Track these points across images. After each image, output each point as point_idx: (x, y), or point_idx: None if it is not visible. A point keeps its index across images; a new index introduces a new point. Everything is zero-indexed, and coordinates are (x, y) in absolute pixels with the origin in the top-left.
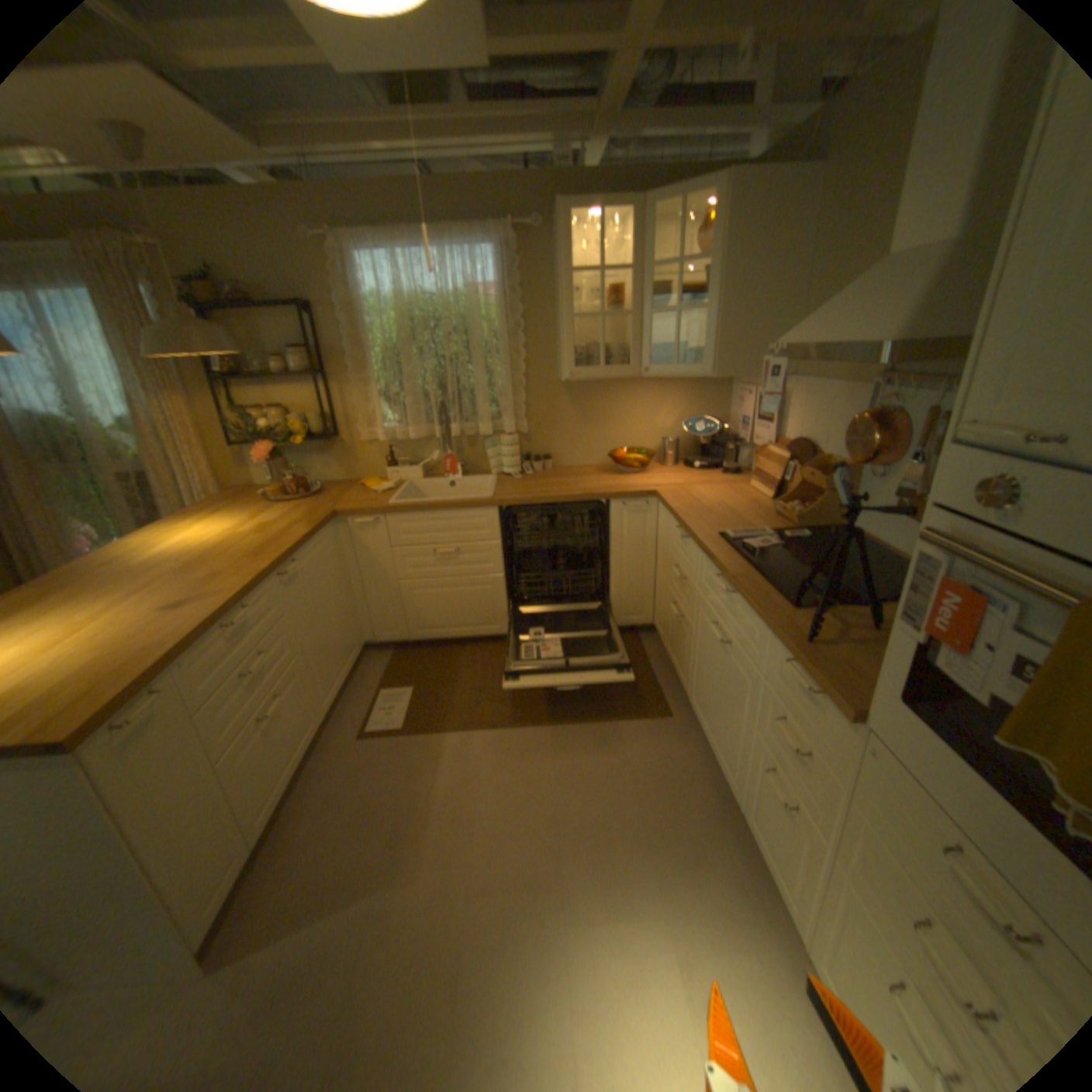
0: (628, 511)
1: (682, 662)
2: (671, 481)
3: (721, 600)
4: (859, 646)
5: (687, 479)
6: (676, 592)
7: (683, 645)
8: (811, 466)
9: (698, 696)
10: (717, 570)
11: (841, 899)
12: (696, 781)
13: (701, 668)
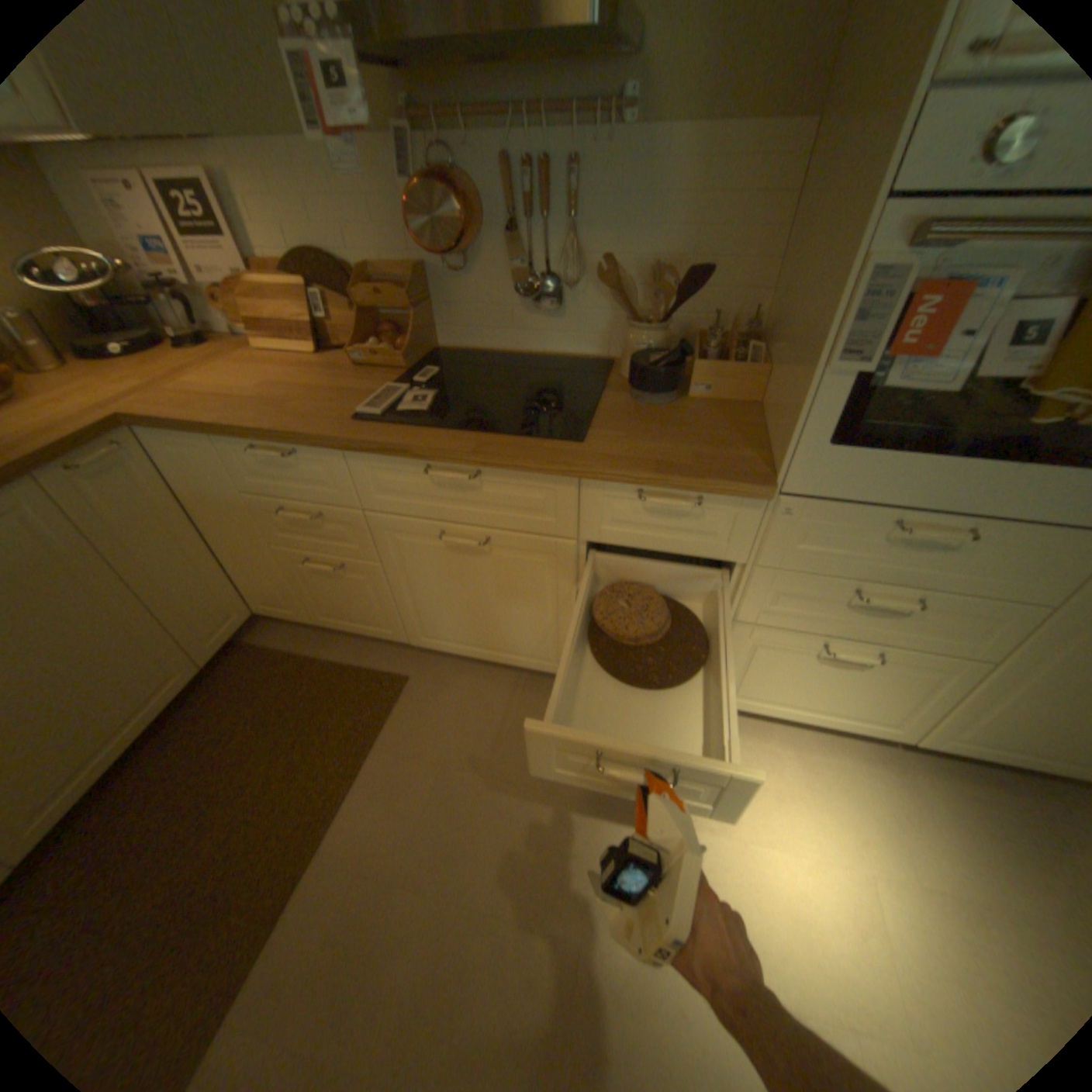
0: (88, 475)
1: (370, 616)
2: (111, 388)
3: (439, 497)
4: (667, 437)
5: (134, 375)
6: (299, 543)
7: (362, 596)
8: (356, 281)
9: (434, 628)
10: (413, 463)
11: (747, 642)
12: (502, 698)
13: (425, 598)
